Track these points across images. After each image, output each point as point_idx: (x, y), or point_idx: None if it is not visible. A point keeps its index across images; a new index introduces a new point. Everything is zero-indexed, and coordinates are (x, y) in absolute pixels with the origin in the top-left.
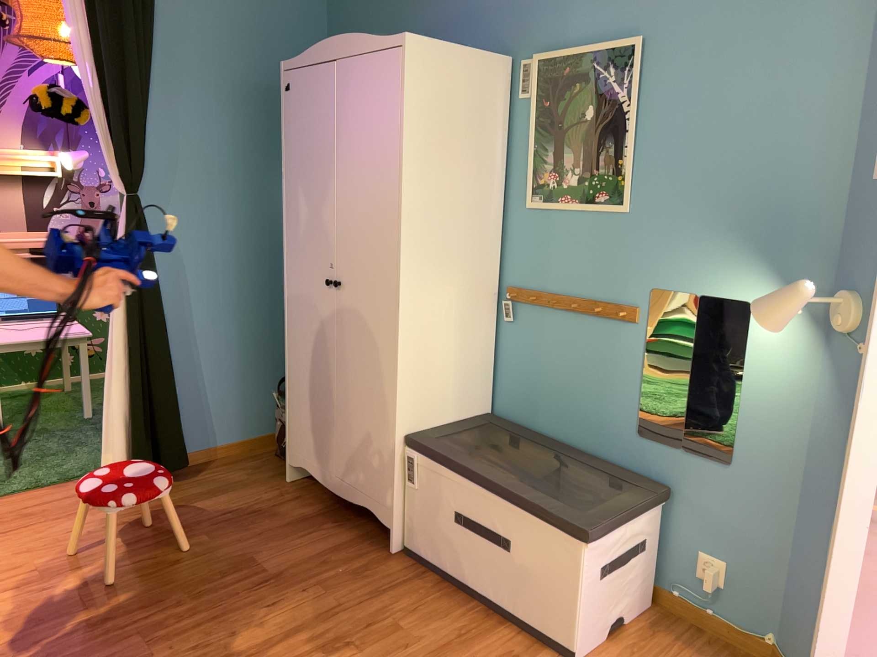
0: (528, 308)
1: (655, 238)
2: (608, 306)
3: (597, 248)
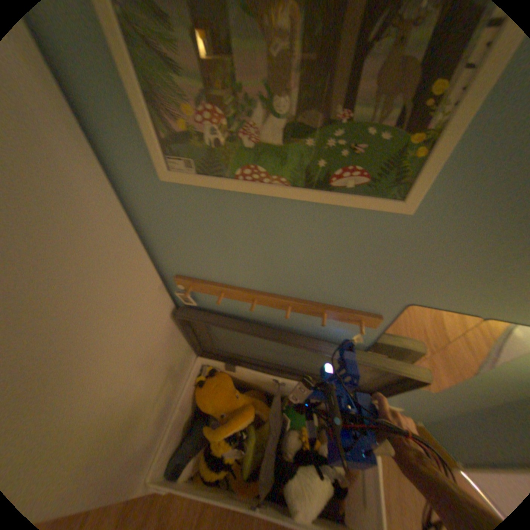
0: (215, 295)
1: (458, 254)
2: (339, 311)
3: (328, 253)
